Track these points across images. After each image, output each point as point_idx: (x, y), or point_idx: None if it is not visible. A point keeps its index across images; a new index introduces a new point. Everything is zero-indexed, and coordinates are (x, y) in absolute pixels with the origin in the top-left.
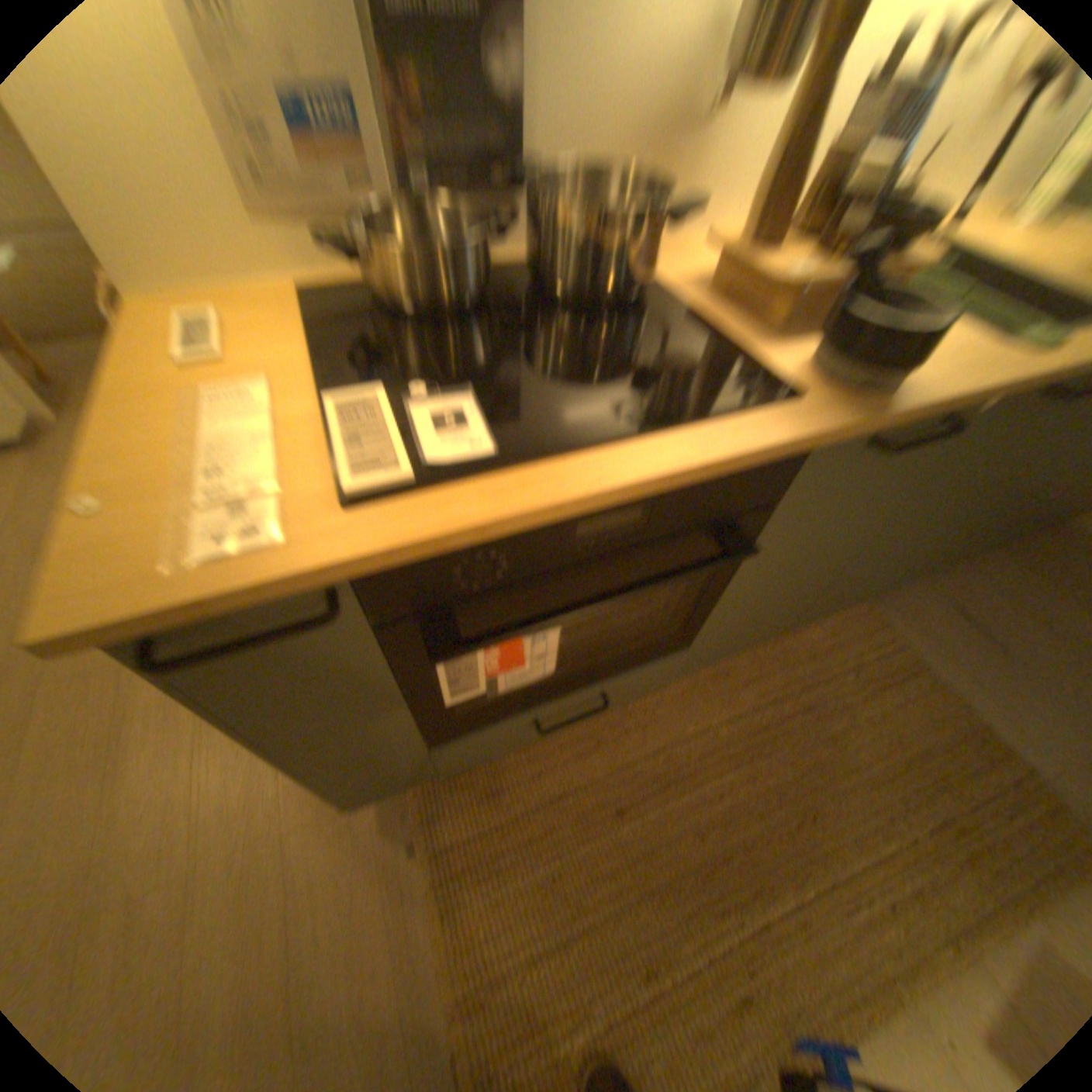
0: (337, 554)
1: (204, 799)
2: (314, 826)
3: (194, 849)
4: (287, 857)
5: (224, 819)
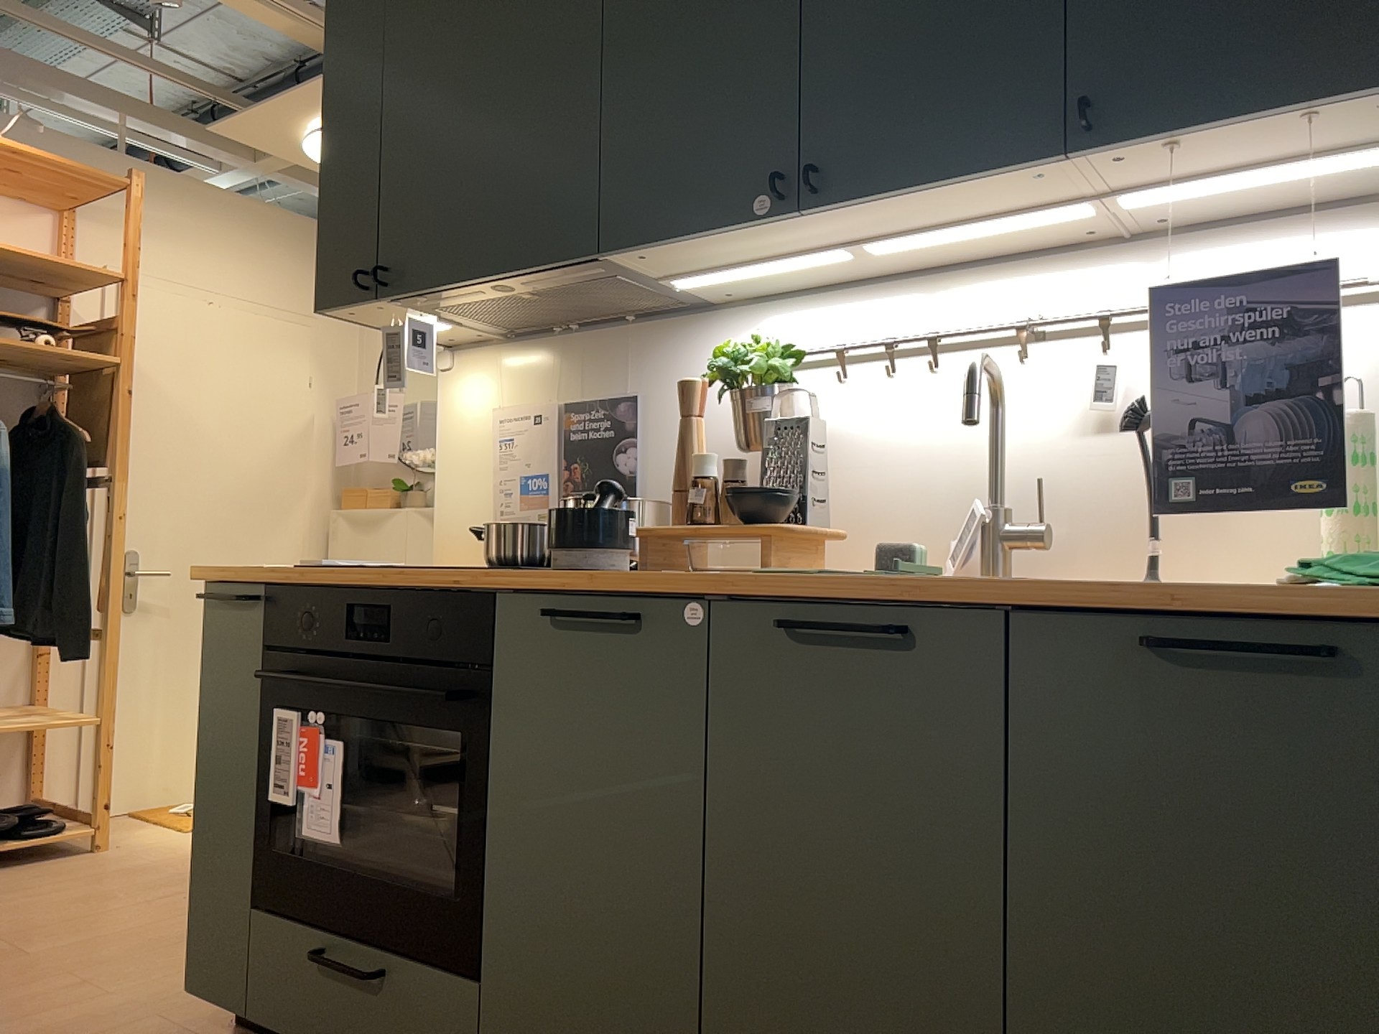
0: (270, 577)
1: (178, 977)
2: (167, 1027)
3: (130, 990)
4: (132, 1026)
5: (162, 991)
